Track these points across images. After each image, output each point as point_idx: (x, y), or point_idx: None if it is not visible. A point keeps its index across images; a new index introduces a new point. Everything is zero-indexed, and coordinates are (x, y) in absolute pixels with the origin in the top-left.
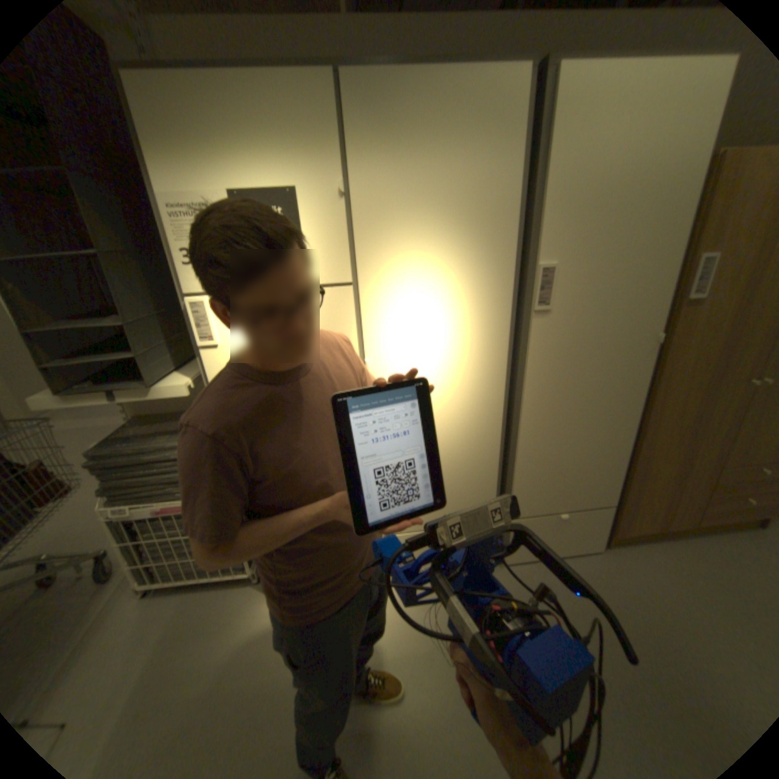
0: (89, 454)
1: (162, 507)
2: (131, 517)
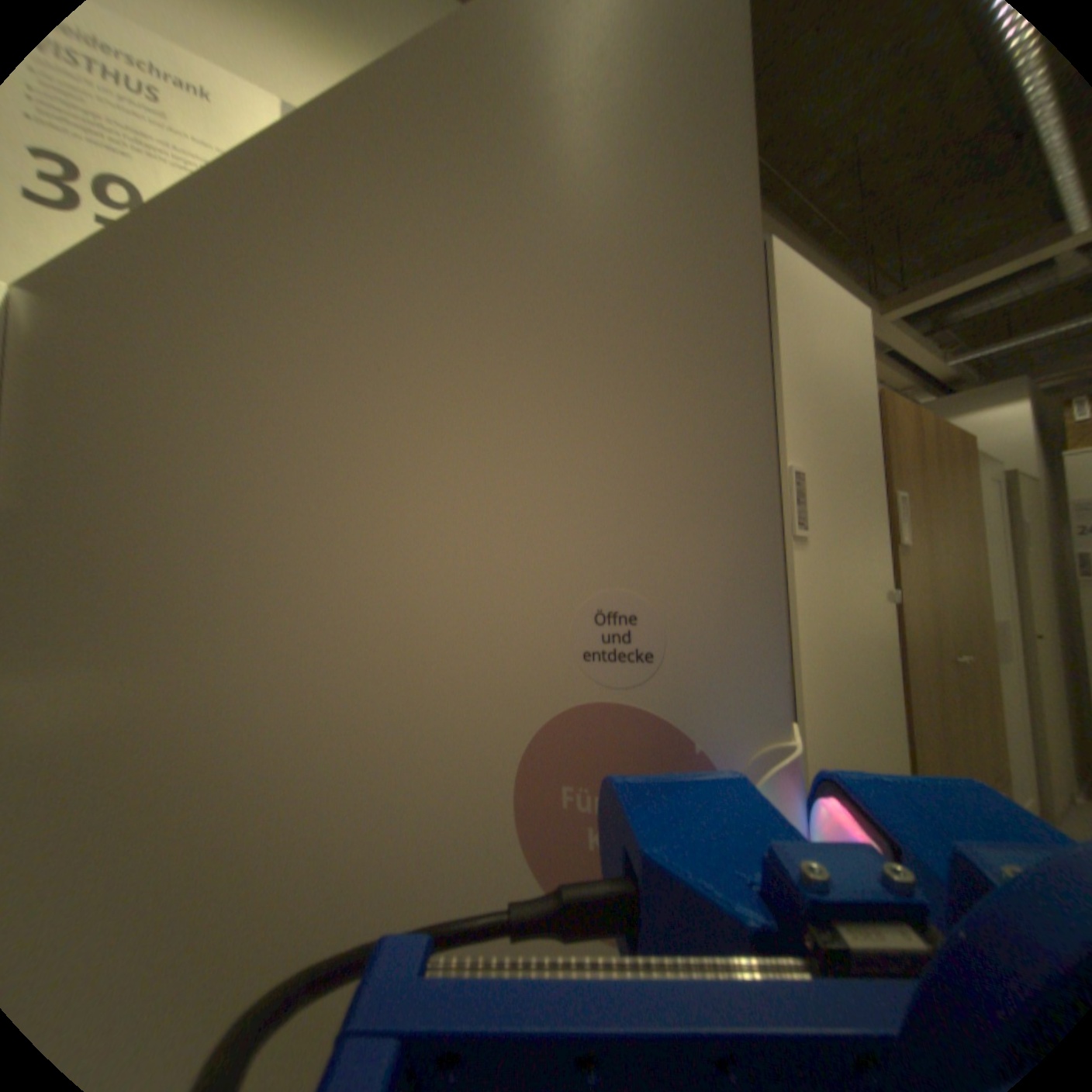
0: None
1: None
2: None
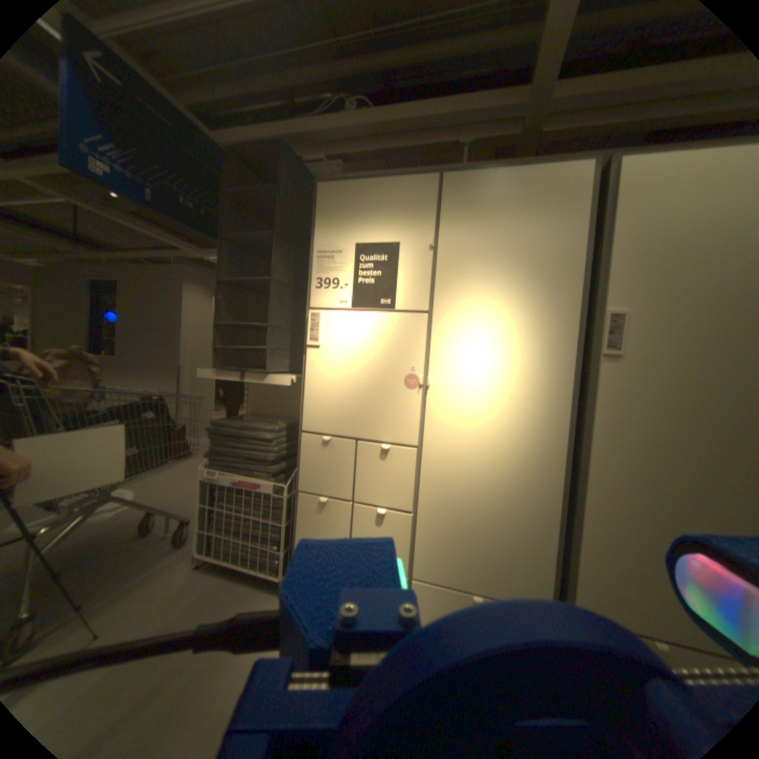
0: (213, 422)
1: (240, 482)
2: (217, 483)
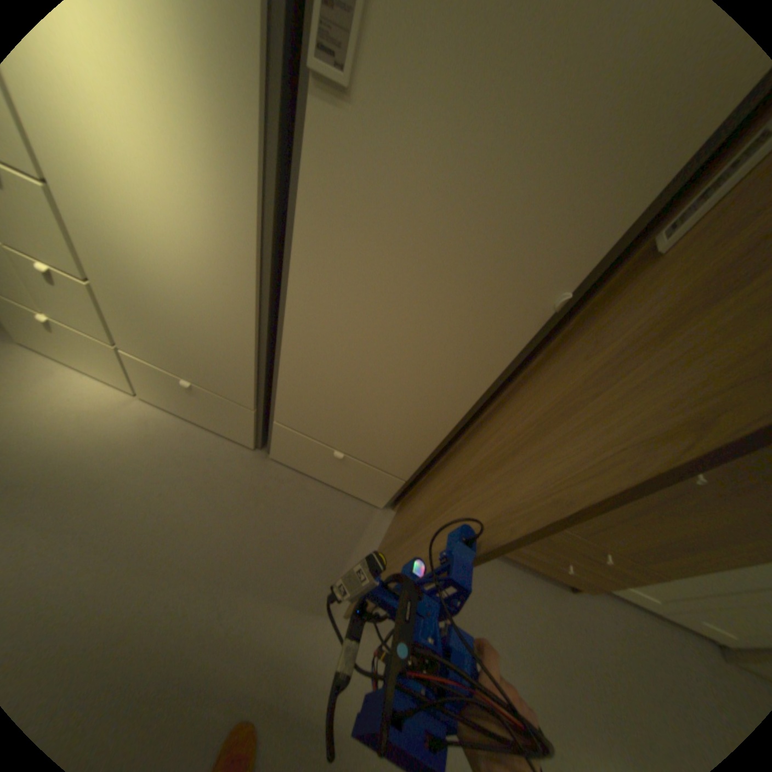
0: None
1: None
2: None
